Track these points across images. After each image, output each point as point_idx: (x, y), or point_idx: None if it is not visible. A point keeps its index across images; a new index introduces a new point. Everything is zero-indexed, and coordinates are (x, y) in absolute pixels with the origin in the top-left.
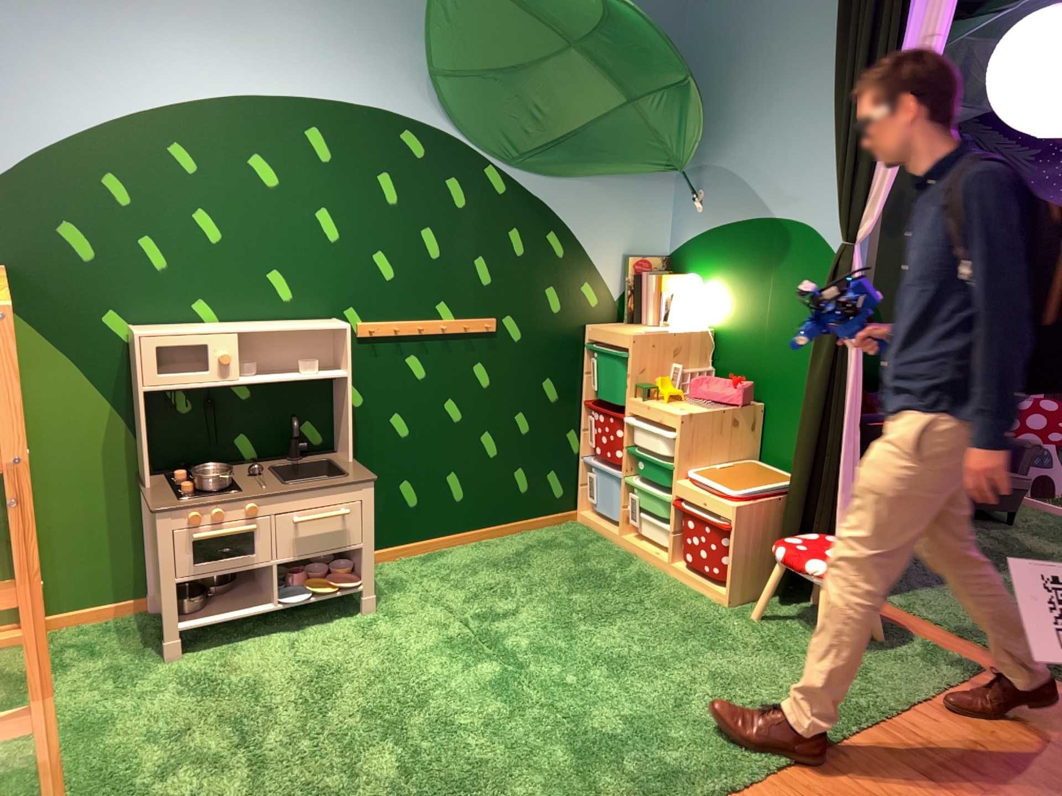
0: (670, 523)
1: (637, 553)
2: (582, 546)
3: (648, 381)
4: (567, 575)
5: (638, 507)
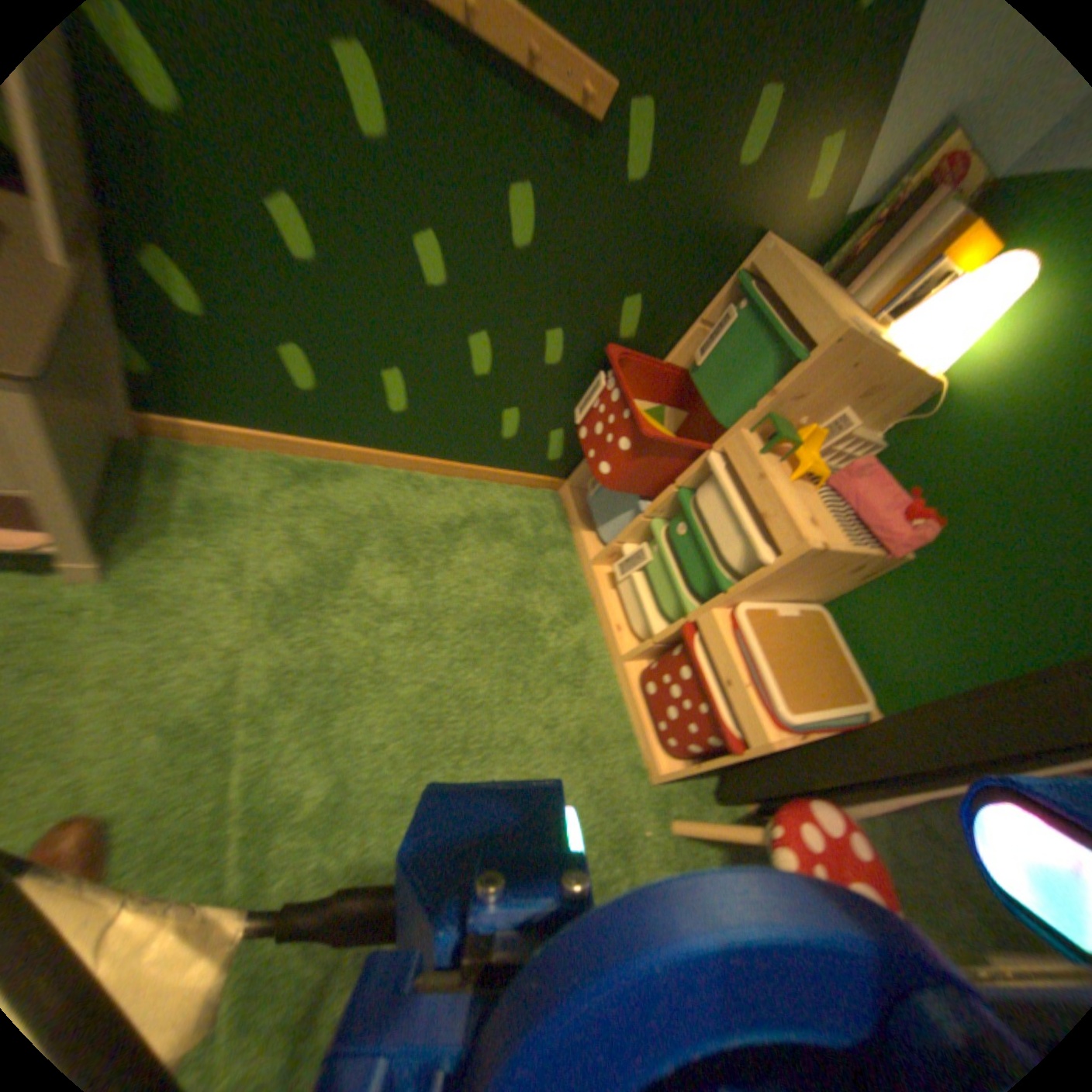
0: (659, 635)
1: (596, 604)
2: (538, 551)
3: (793, 414)
4: (484, 615)
5: (635, 563)
